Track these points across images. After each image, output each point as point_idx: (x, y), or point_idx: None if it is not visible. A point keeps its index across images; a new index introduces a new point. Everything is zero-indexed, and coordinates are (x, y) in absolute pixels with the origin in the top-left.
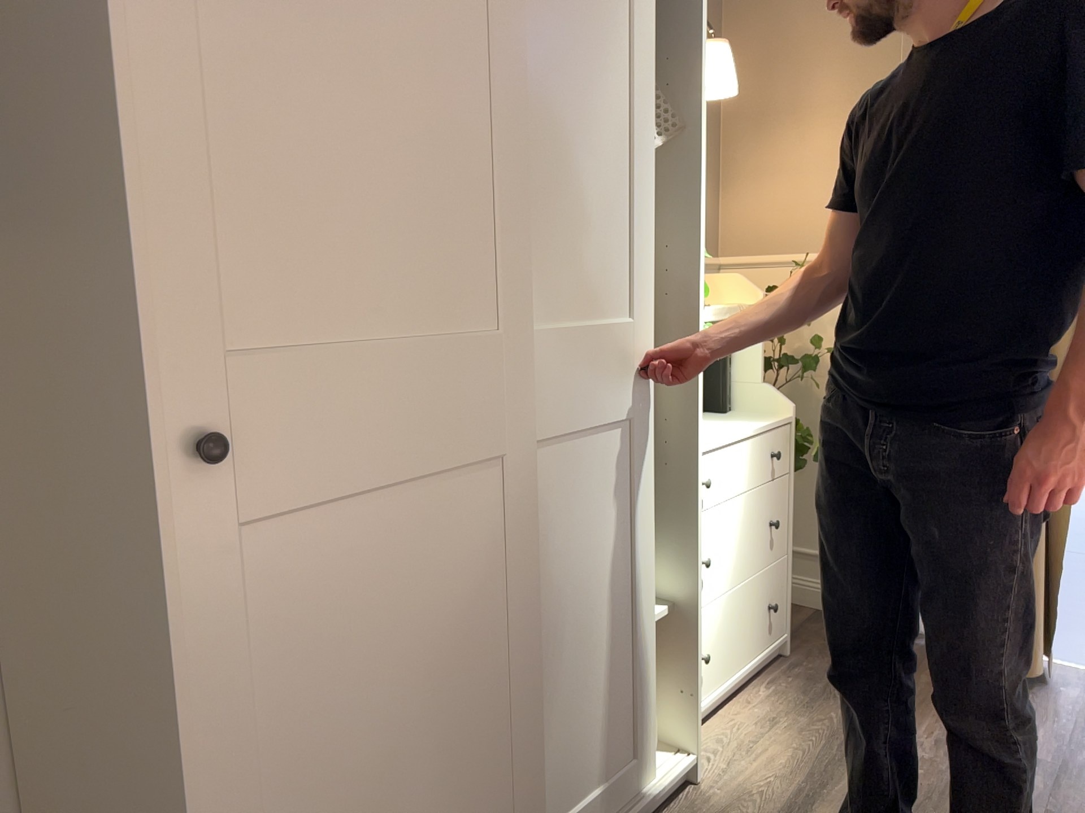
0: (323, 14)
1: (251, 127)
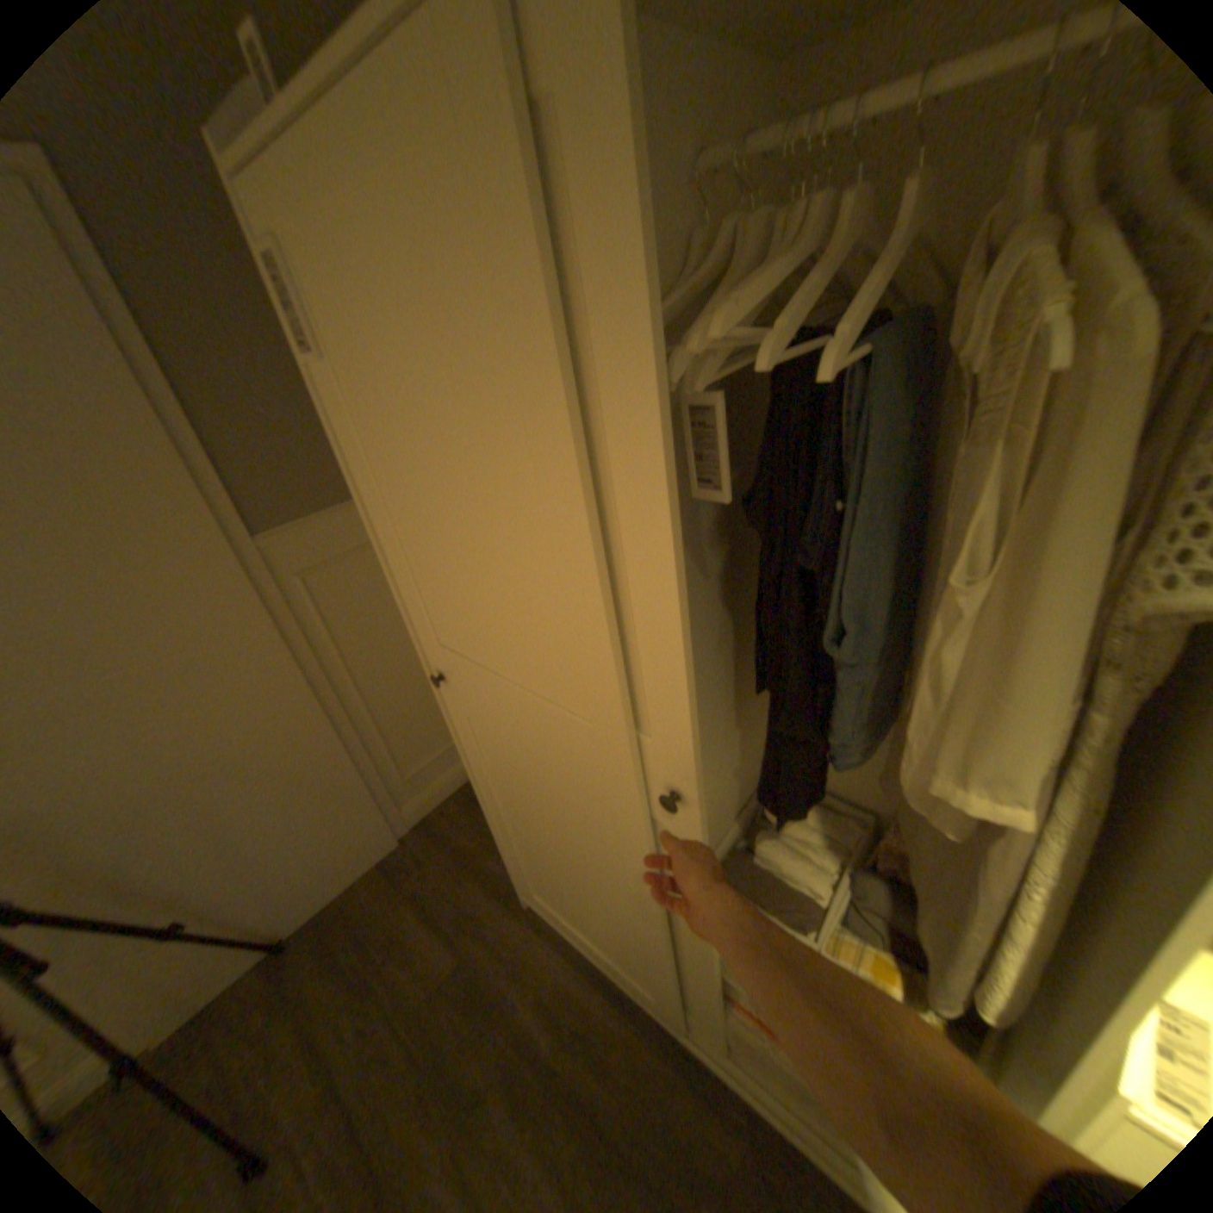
0: (402, 454)
1: (401, 531)
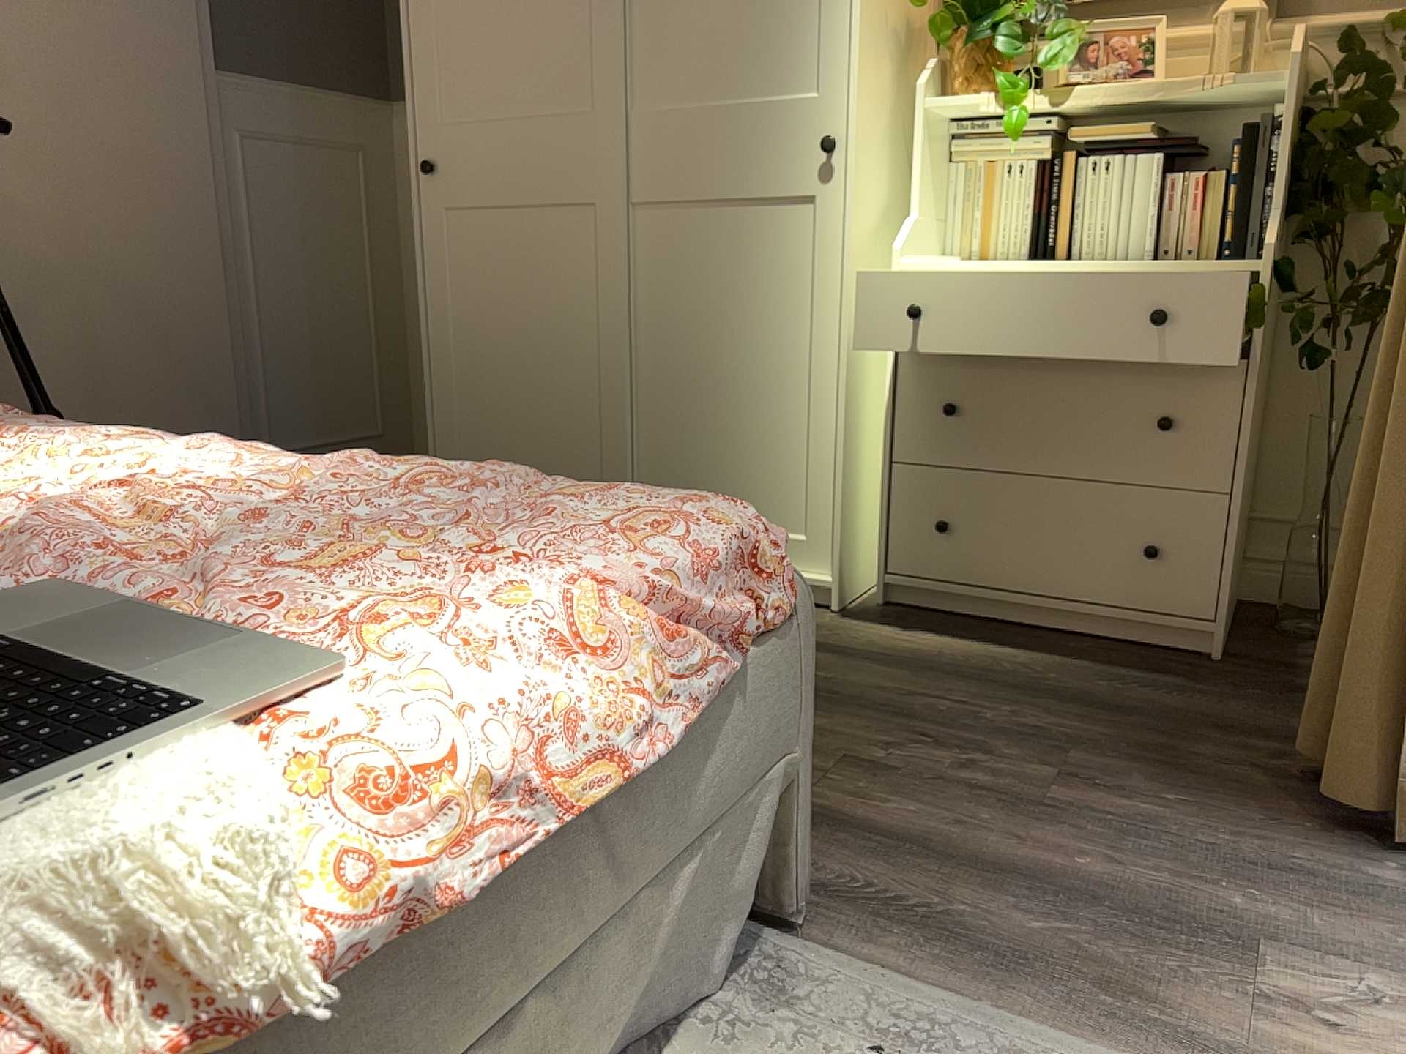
0: None
1: (444, 7)
